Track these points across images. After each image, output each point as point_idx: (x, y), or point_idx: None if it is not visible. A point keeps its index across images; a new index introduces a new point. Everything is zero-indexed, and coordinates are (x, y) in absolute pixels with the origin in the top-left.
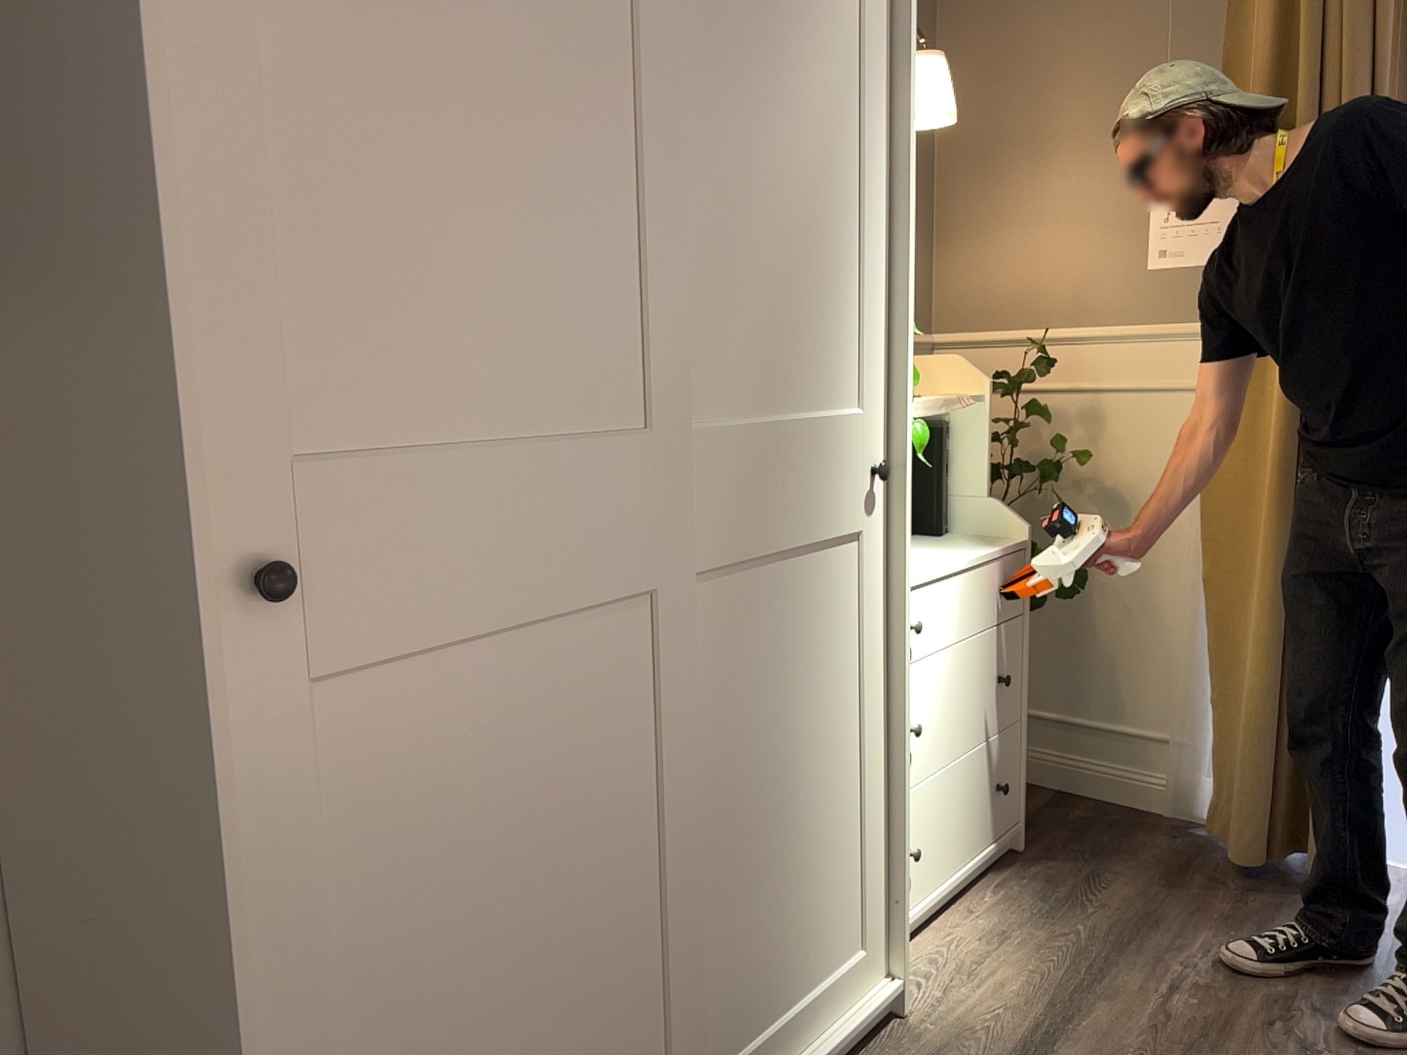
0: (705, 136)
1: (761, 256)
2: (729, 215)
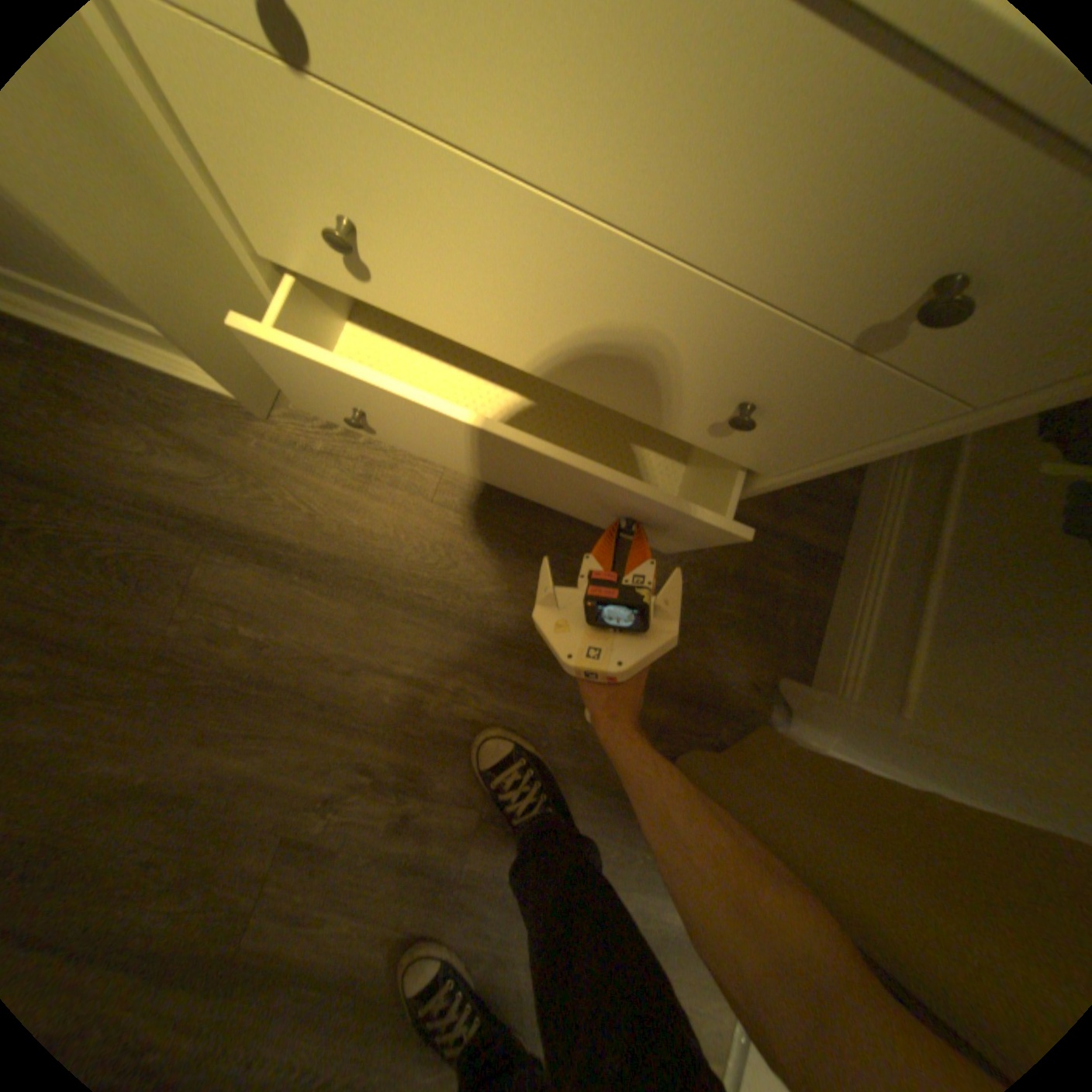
0: None
1: None
2: None
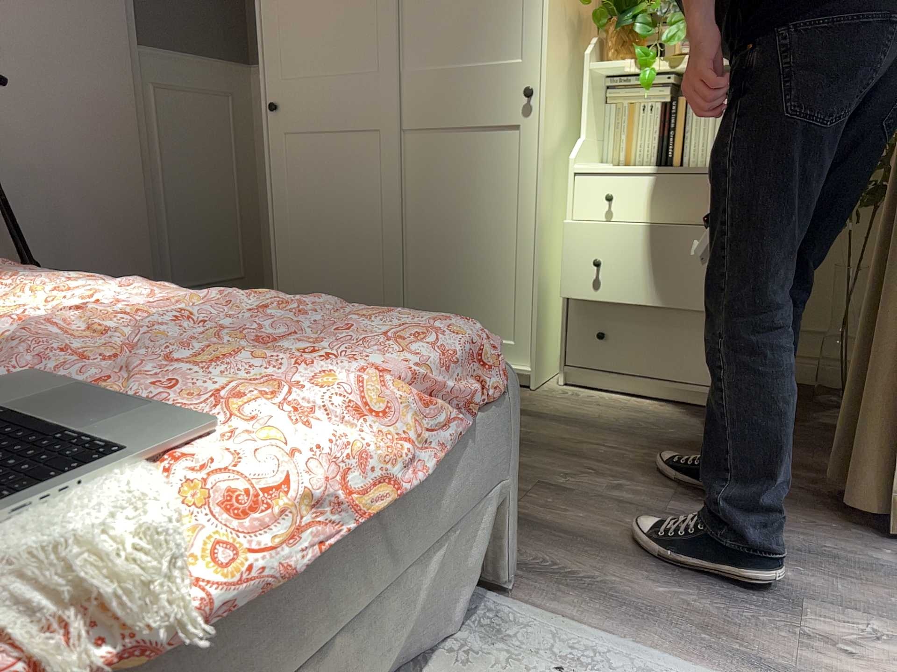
0: None
1: None
2: None
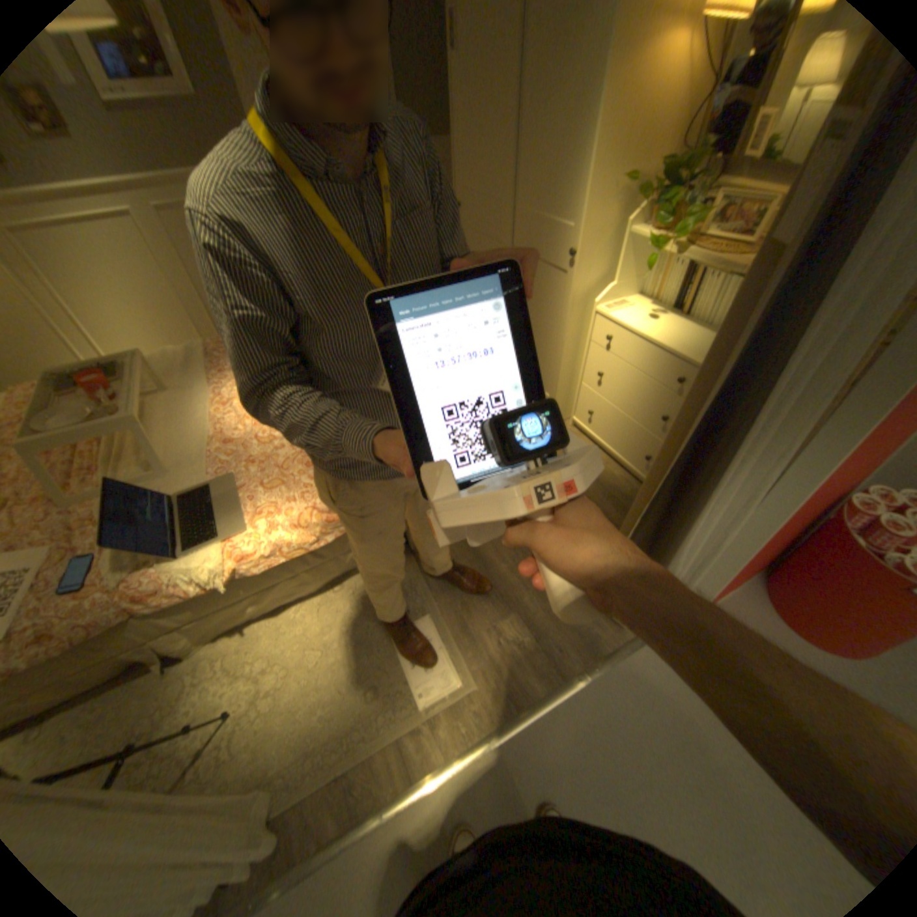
0: (530, 98)
1: (544, 146)
2: (535, 129)
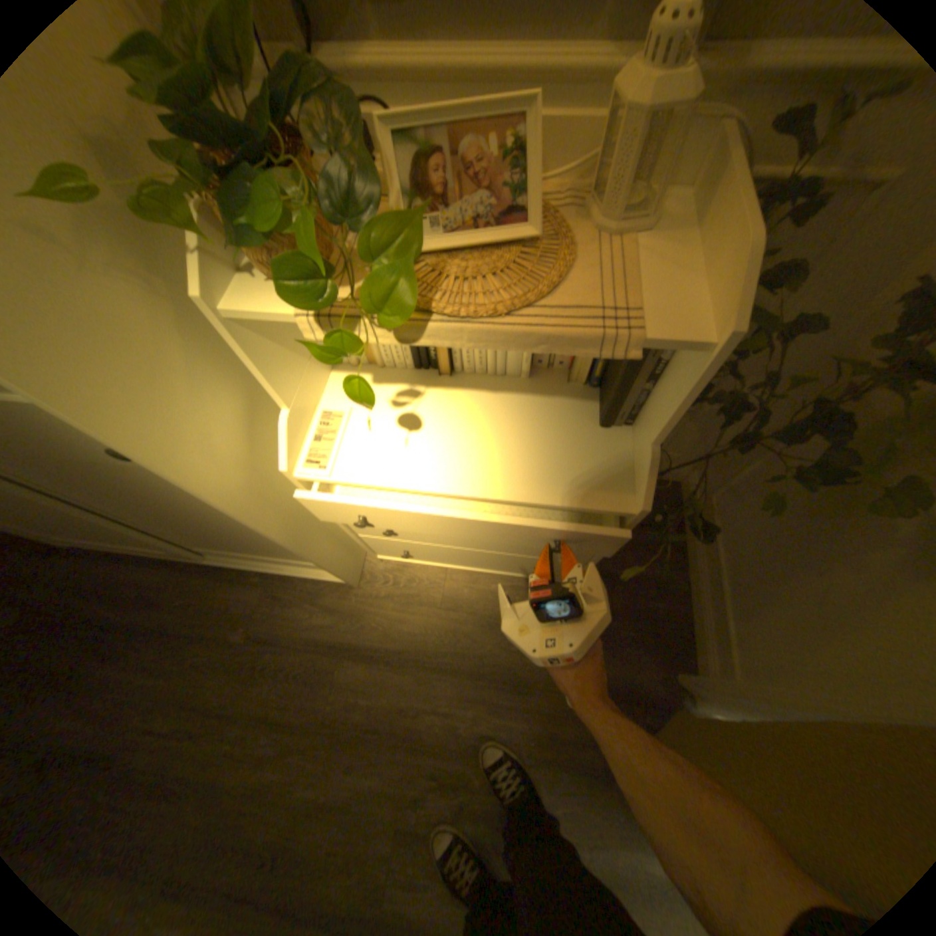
0: None
1: None
2: None
